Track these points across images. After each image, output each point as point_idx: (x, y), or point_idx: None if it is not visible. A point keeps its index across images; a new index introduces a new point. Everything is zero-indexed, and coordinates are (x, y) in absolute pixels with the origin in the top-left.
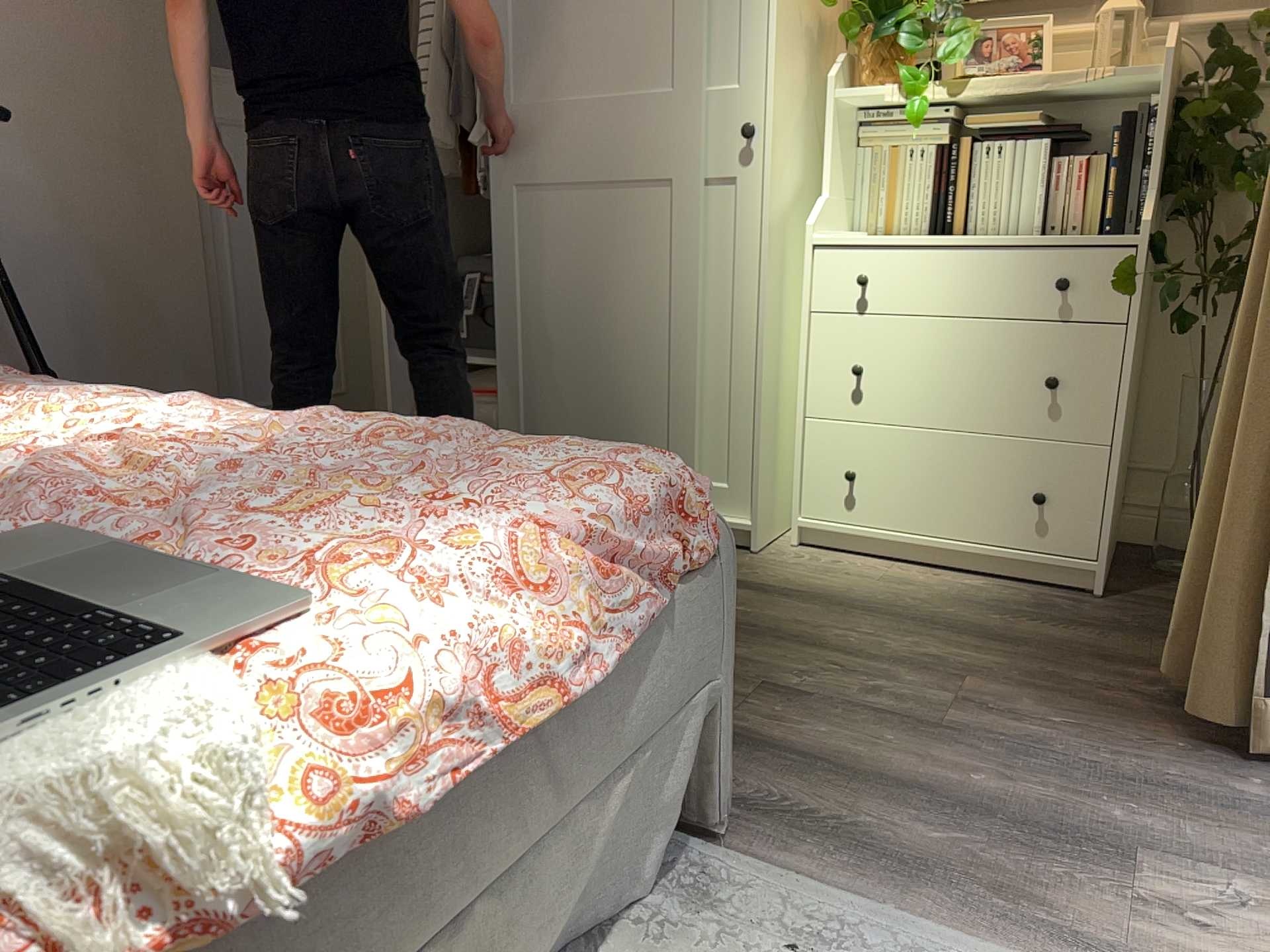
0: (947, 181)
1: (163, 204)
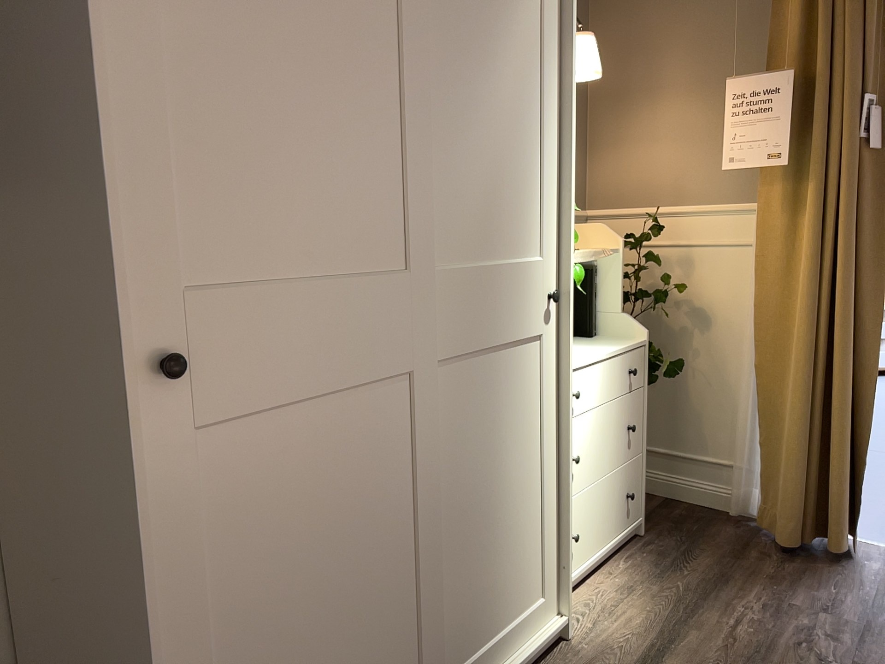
0: None
1: None
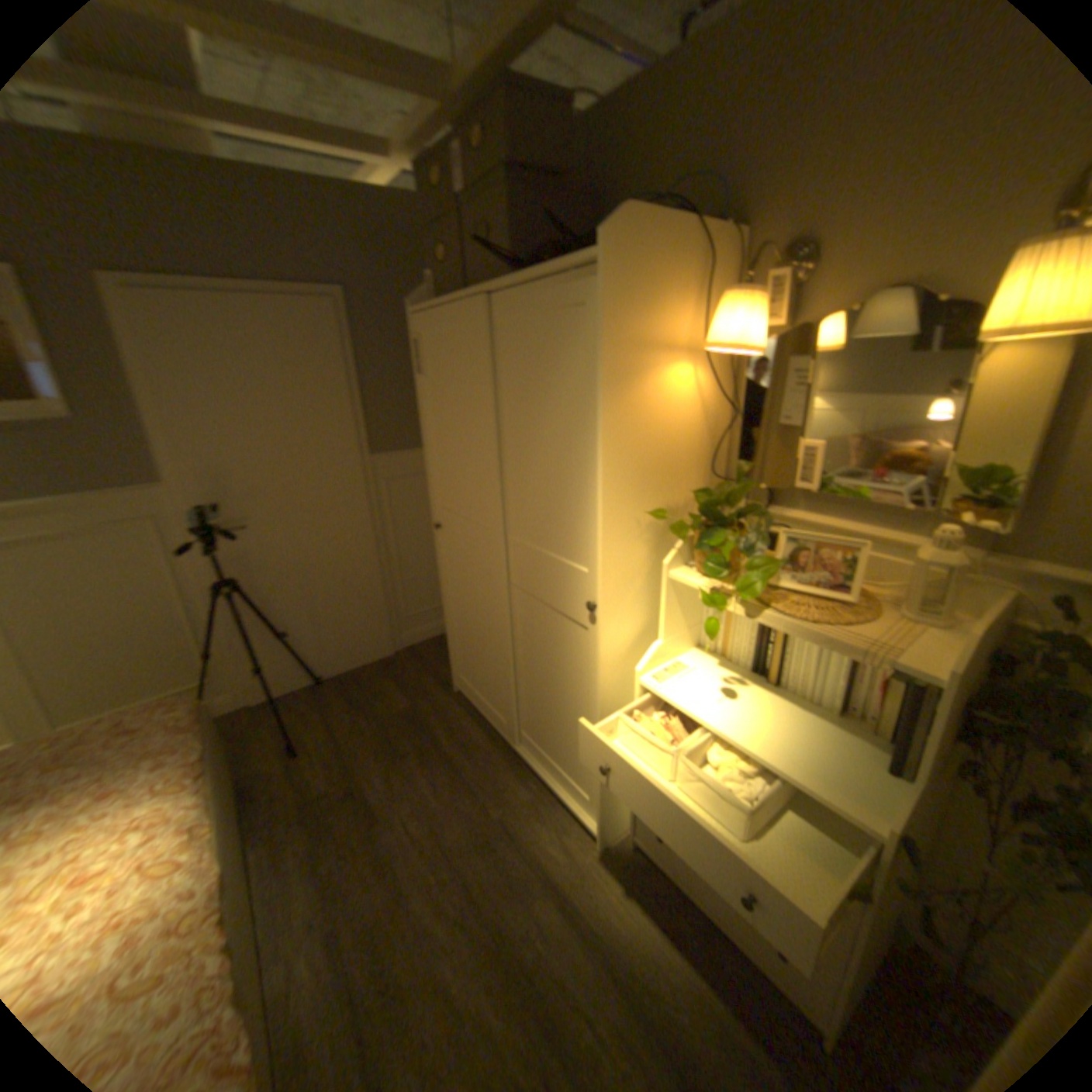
0: (766, 640)
1: (347, 532)
